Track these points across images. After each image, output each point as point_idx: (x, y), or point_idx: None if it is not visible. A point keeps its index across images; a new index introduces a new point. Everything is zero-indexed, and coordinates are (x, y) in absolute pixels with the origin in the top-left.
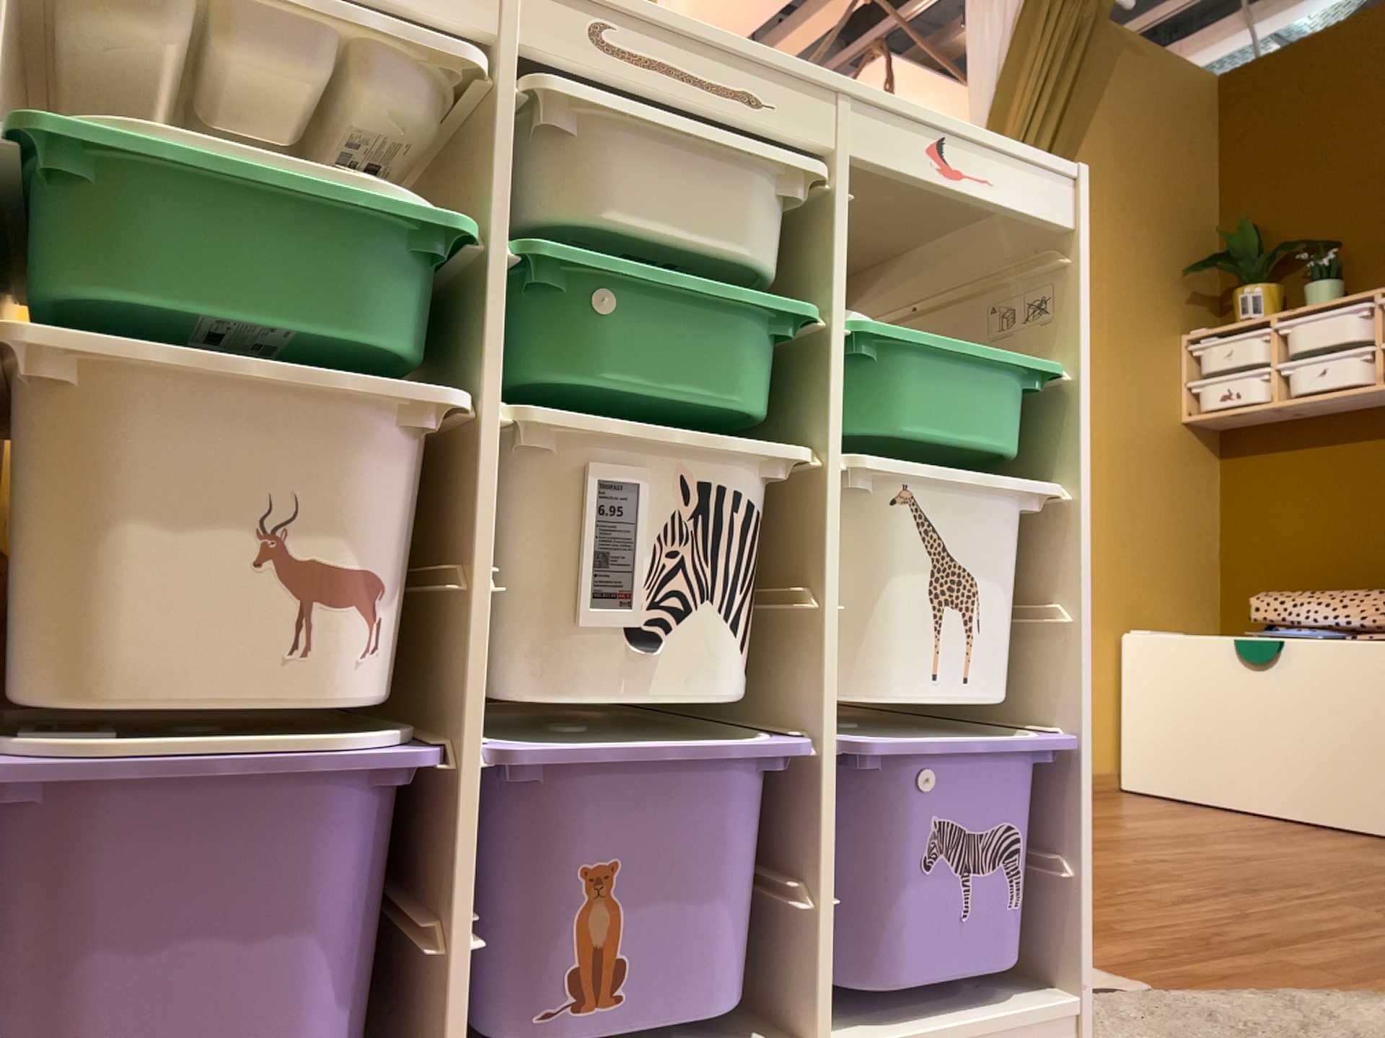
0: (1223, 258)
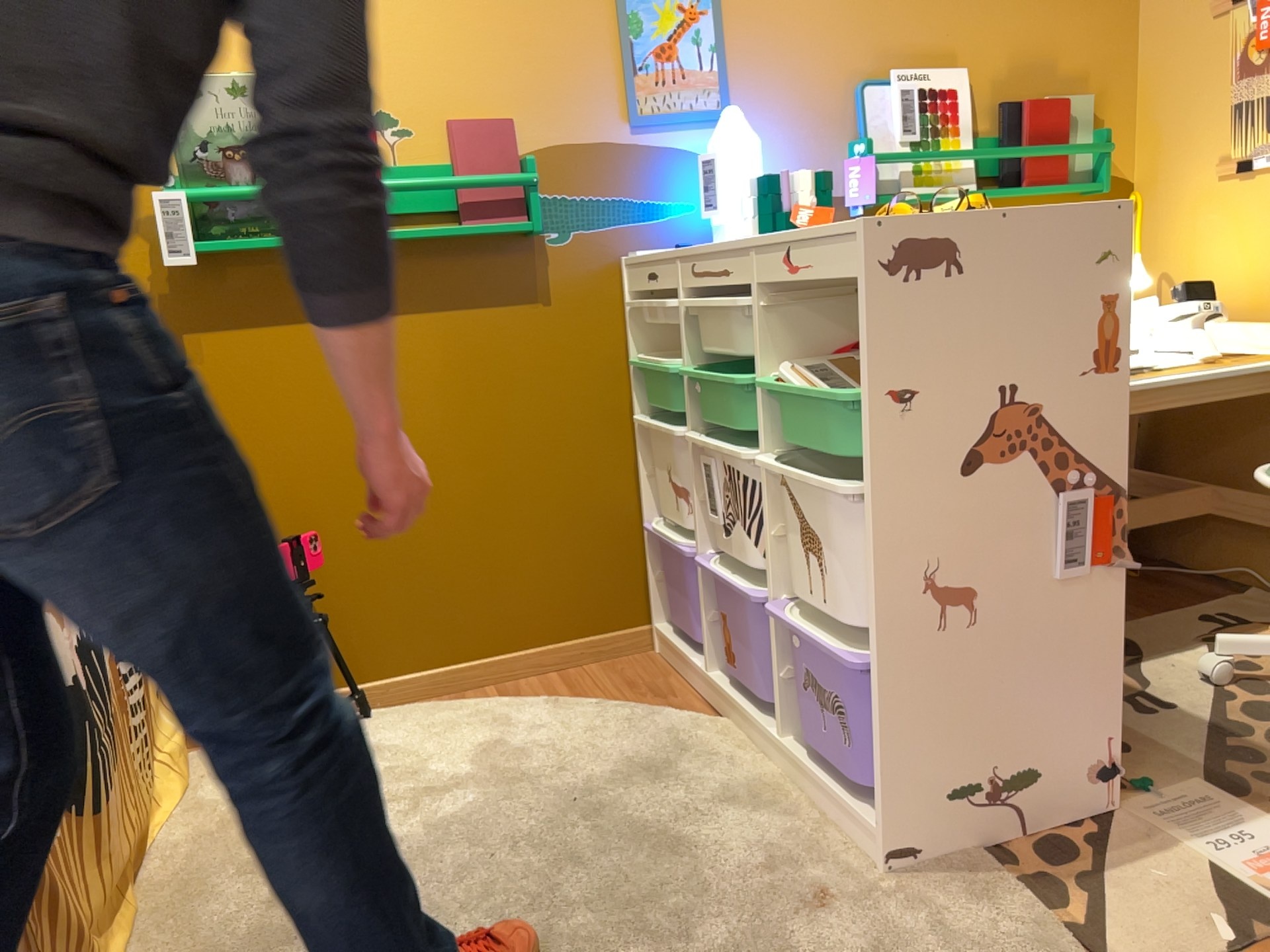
0: None
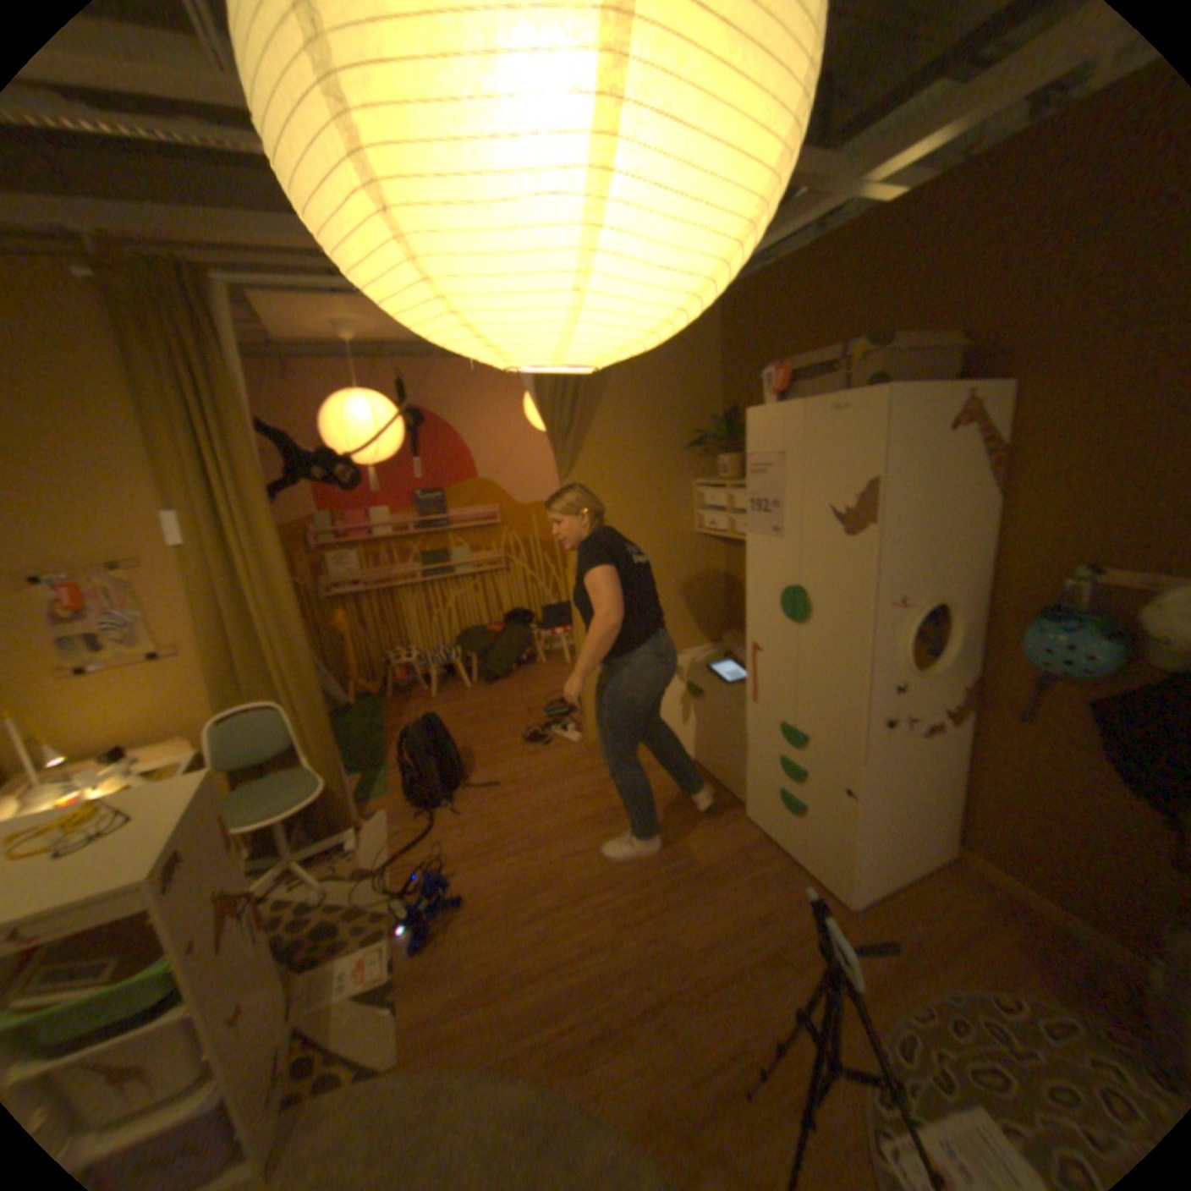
0: (712, 437)
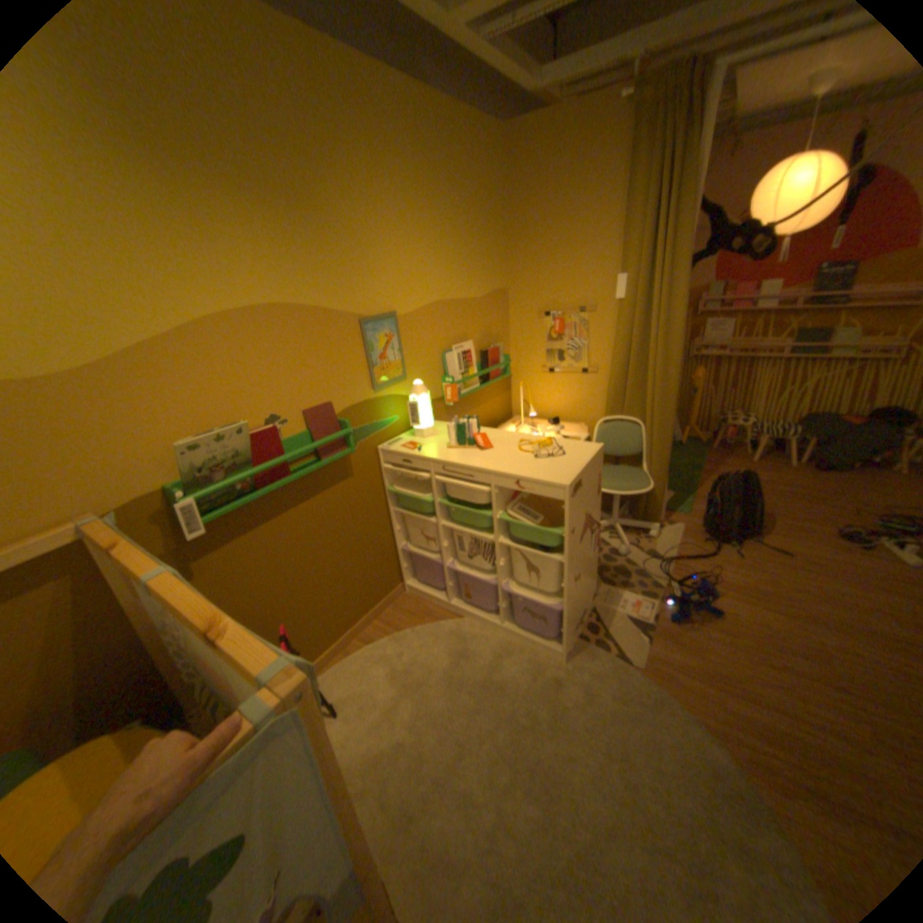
0: None
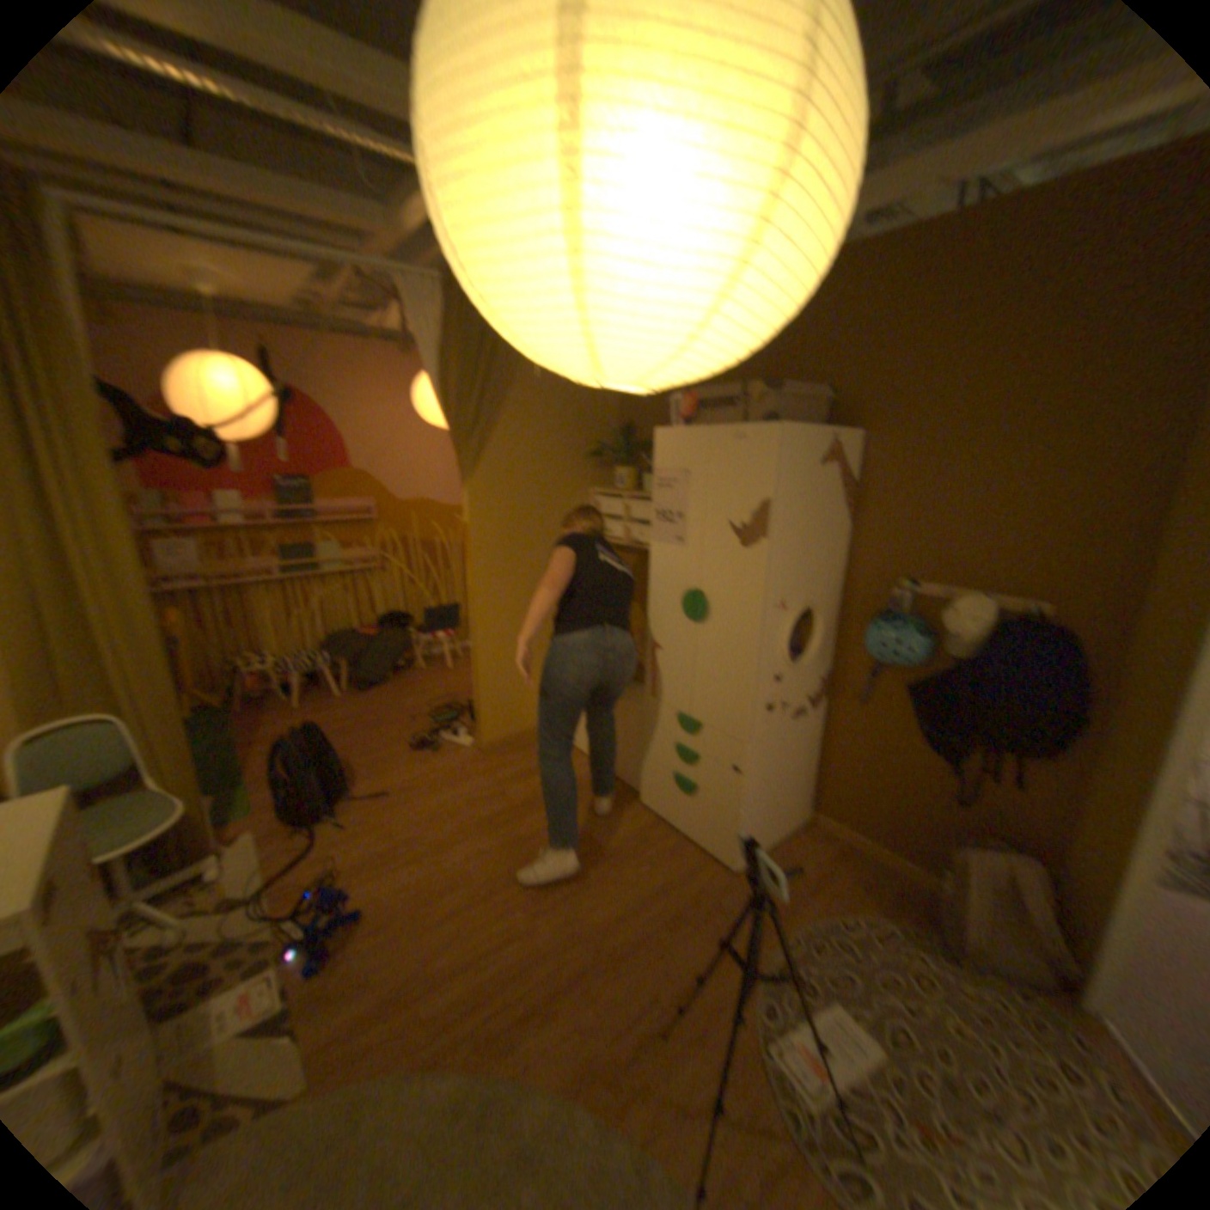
0: (613, 452)
